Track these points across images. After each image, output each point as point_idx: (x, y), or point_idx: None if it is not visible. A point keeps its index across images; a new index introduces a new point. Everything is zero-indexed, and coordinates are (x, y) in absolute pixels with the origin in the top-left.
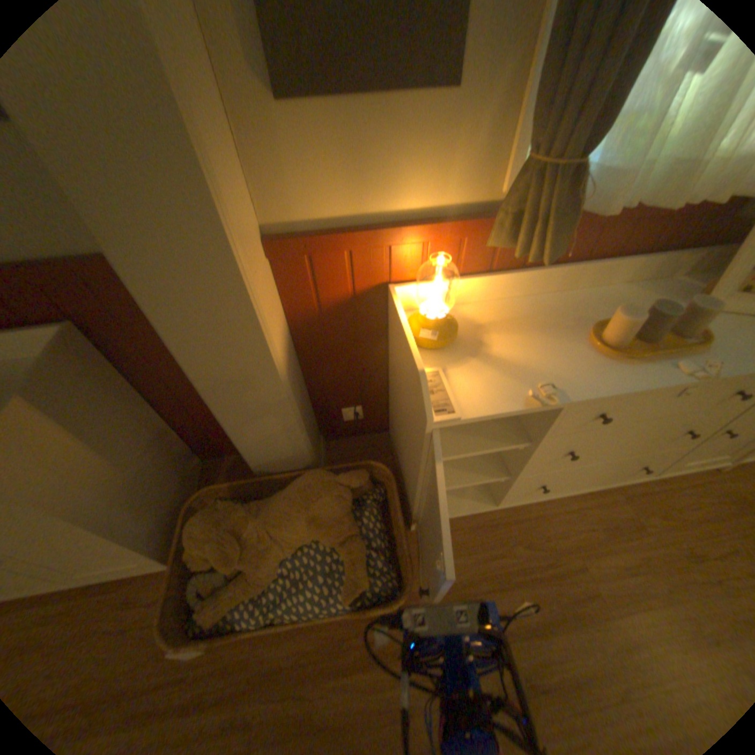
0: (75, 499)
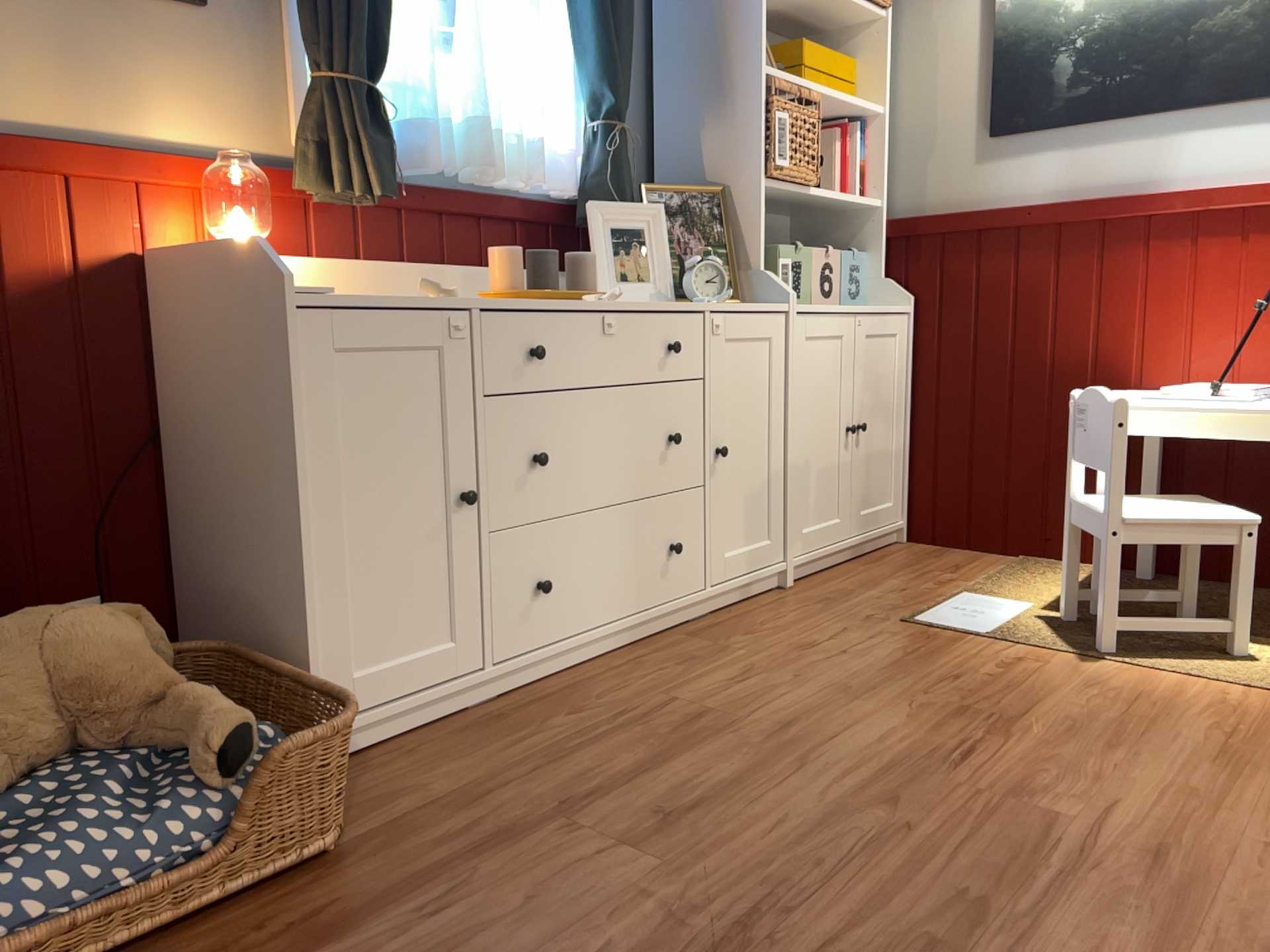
0: None
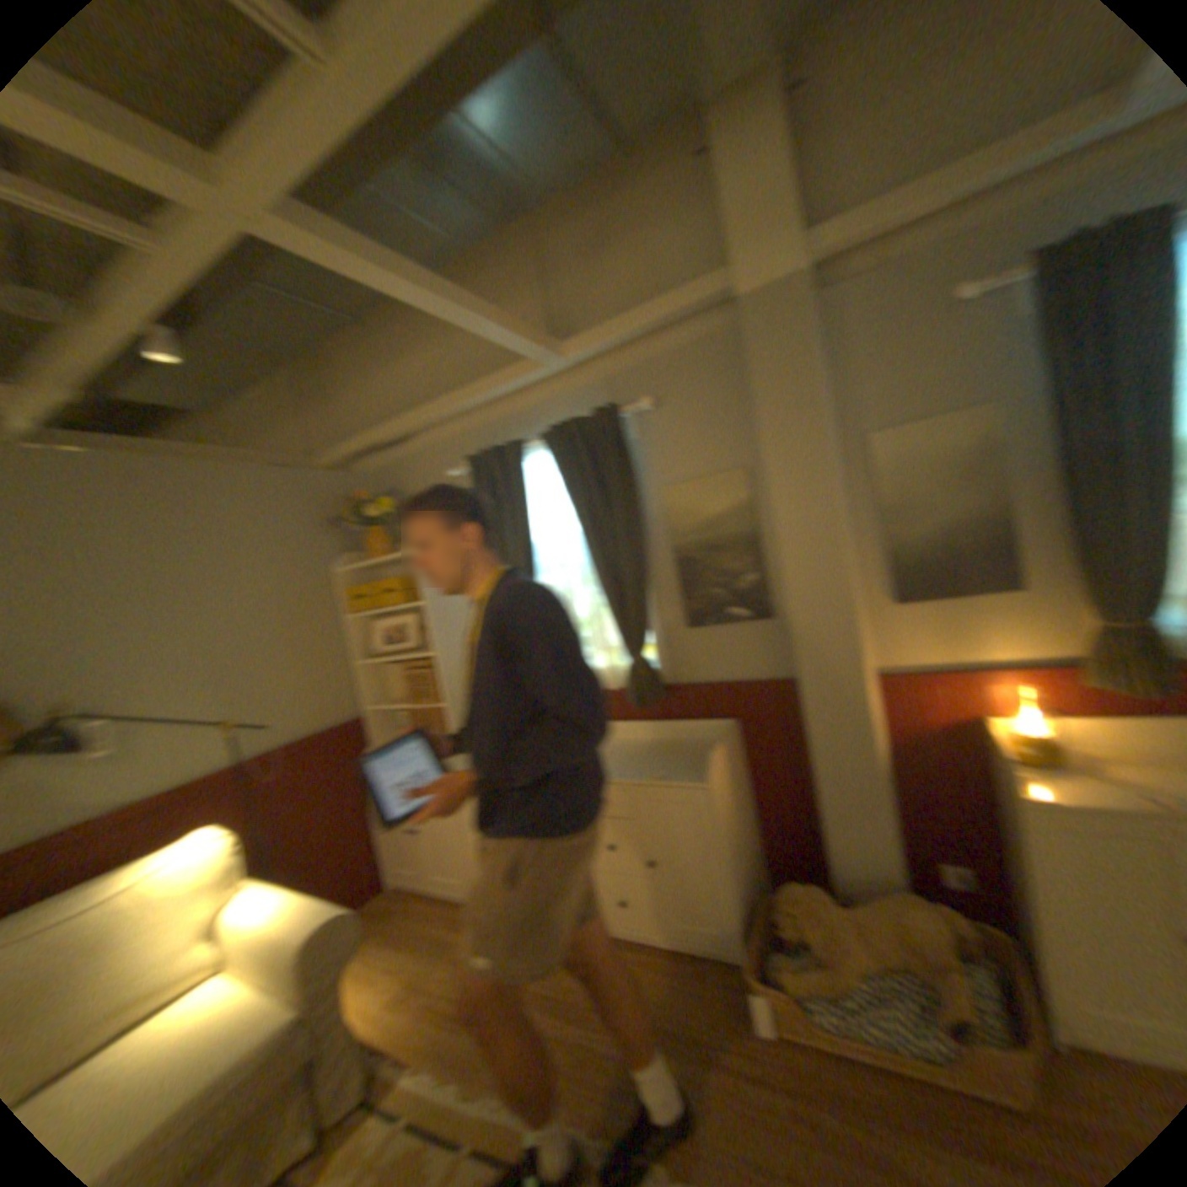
0: (726, 822)
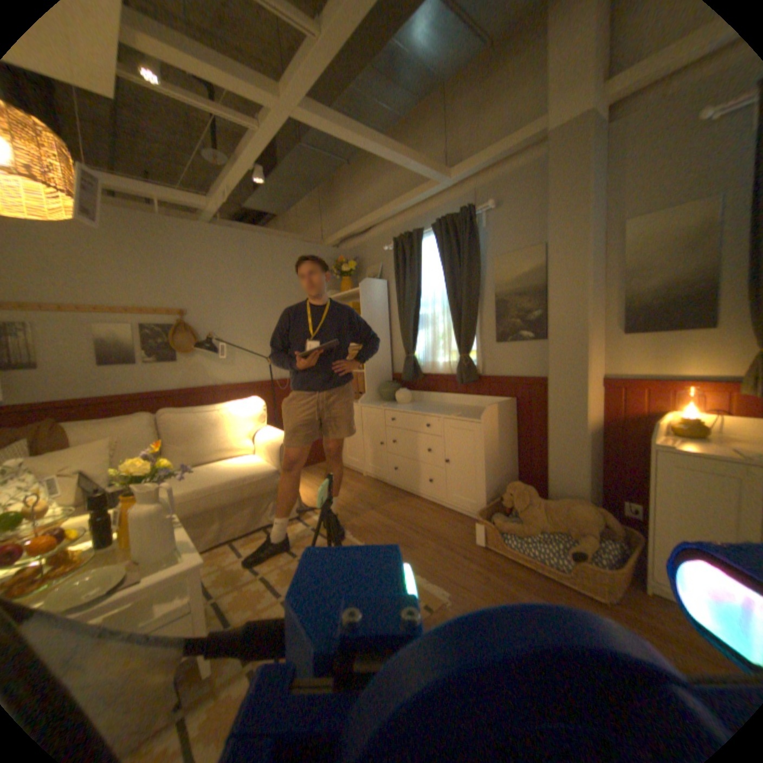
0: (488, 443)
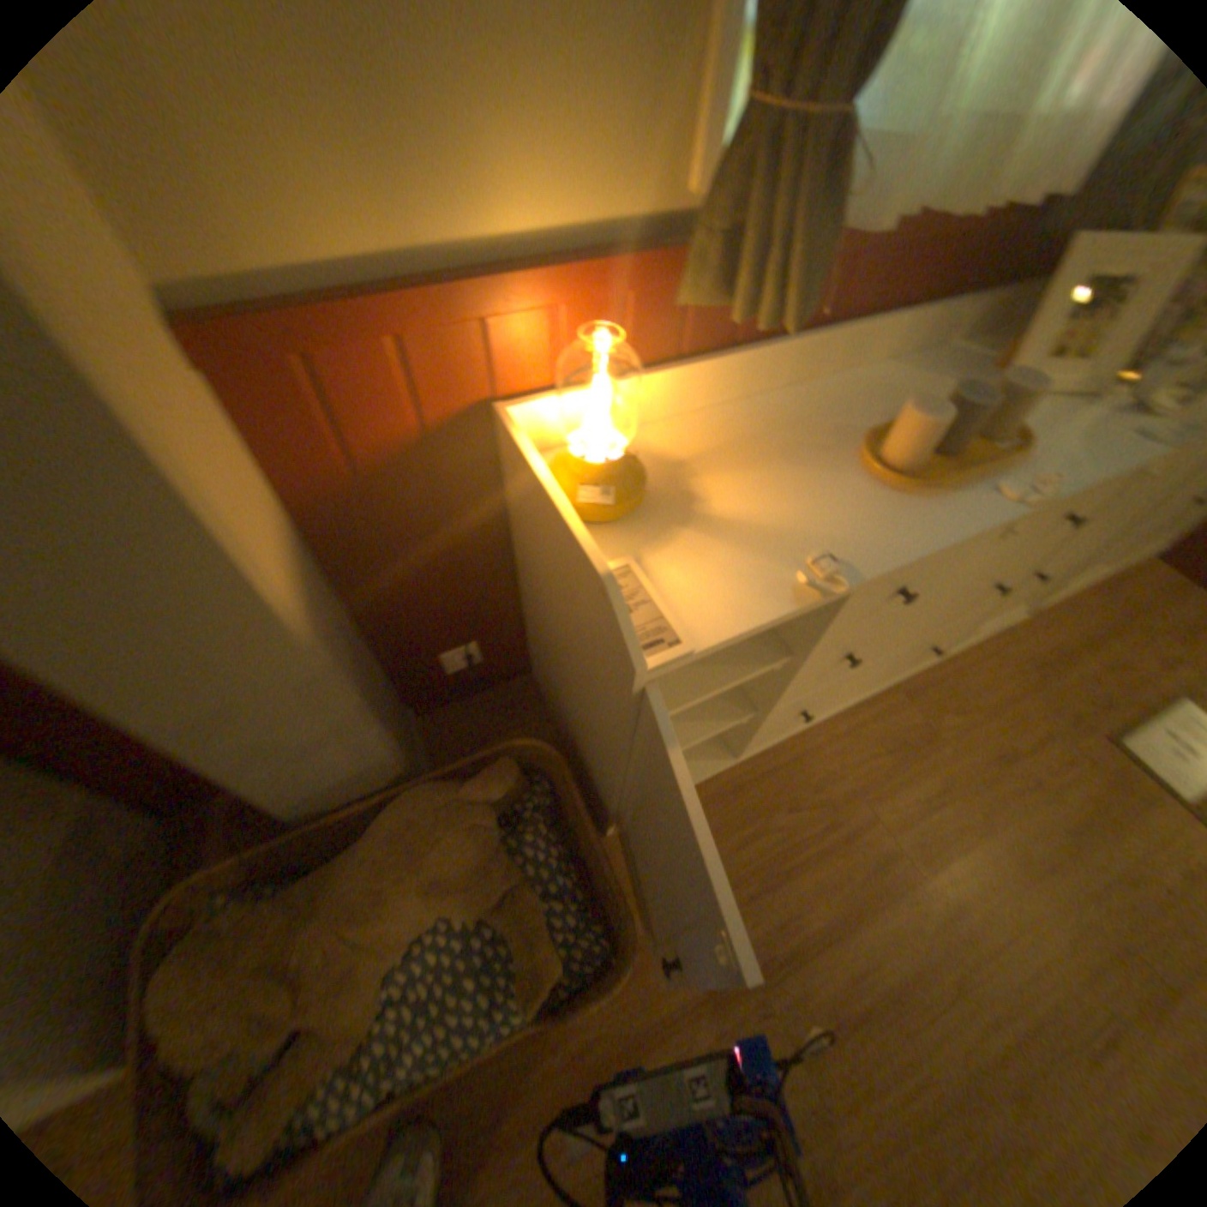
0: None
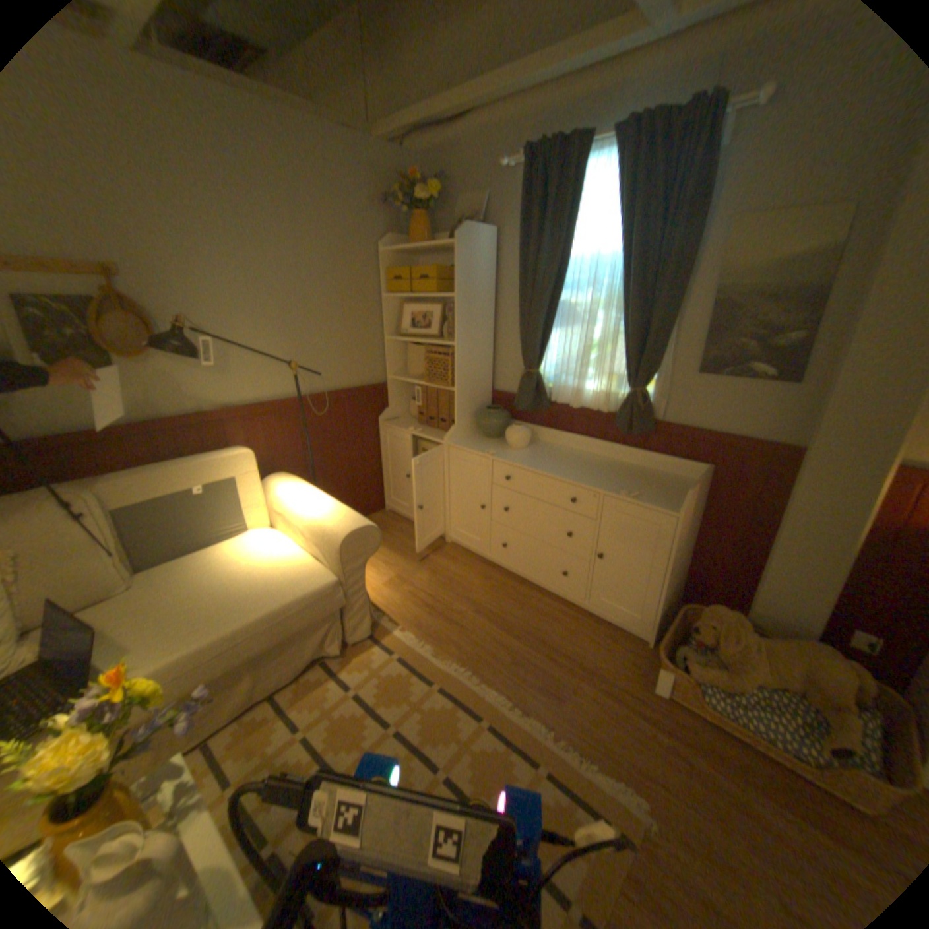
0: (679, 545)
